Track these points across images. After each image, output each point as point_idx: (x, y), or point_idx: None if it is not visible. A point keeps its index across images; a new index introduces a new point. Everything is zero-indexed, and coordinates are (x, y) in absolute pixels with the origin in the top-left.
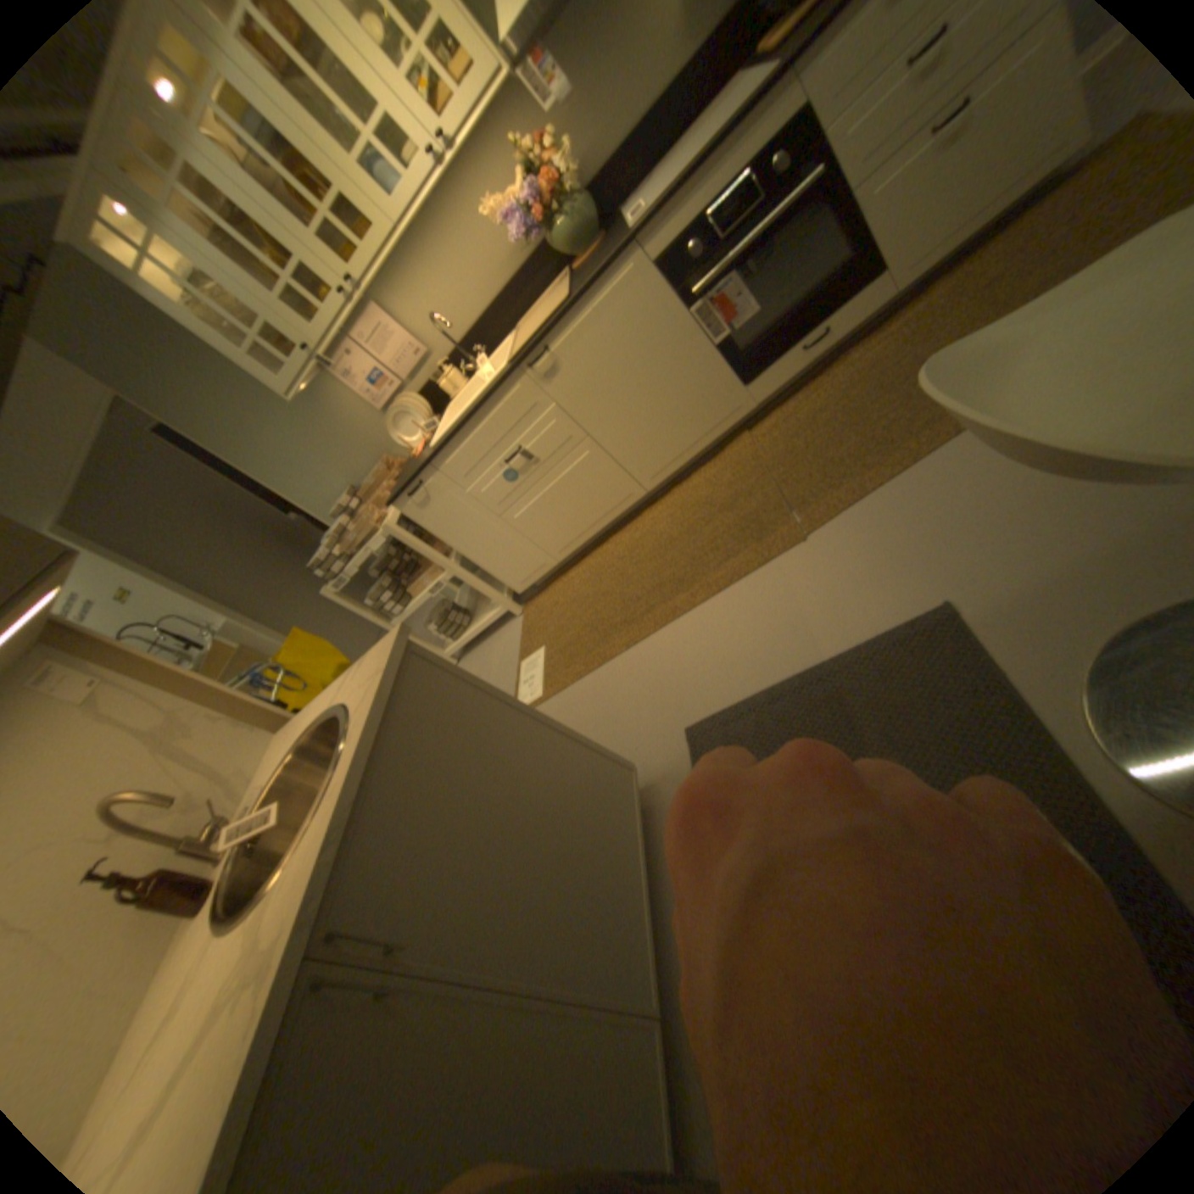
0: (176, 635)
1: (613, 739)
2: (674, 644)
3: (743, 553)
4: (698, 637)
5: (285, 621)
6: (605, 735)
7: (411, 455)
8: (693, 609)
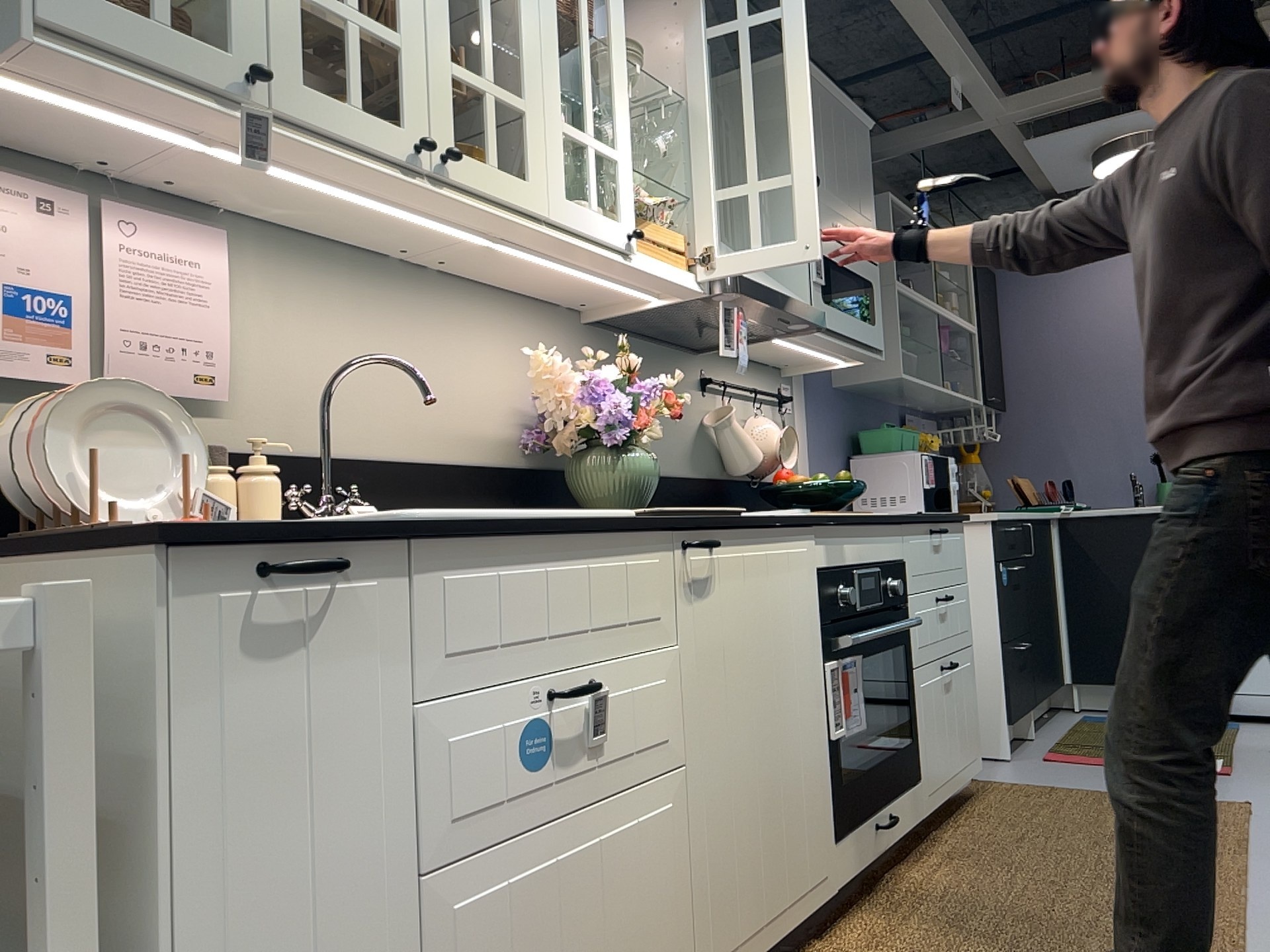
0: None
1: None
2: None
3: None
4: None
5: None
6: None
7: None
8: None
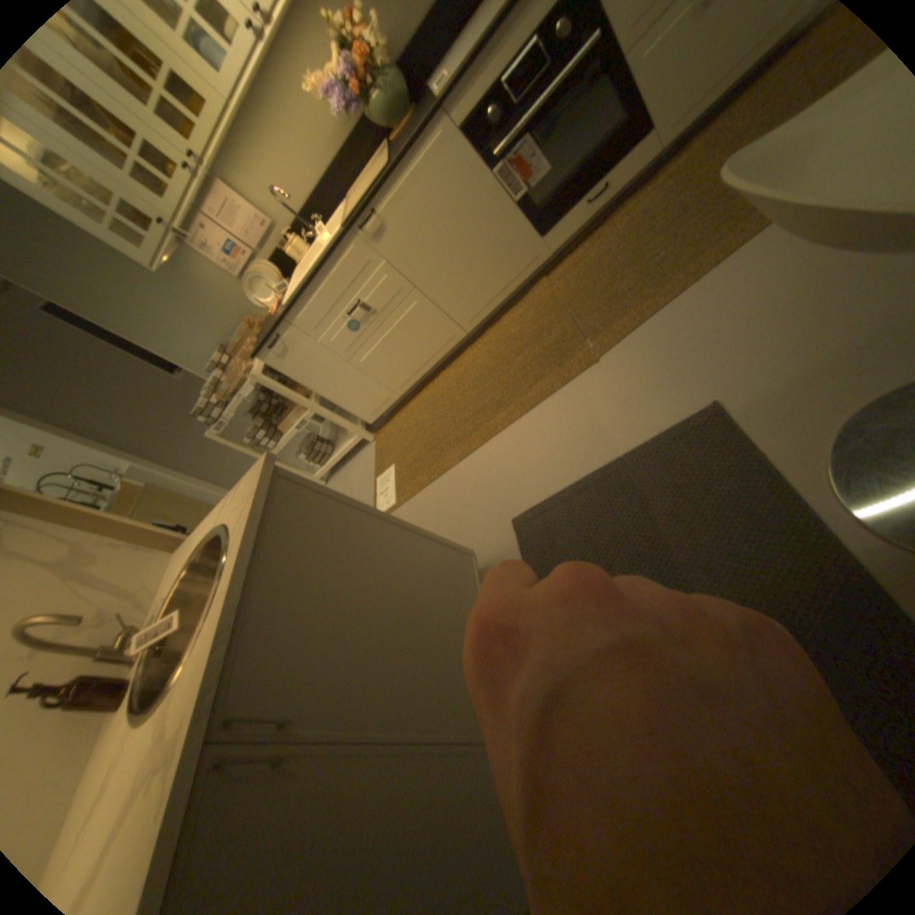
0: (89, 481)
1: (454, 533)
2: (498, 454)
3: (548, 376)
4: (516, 447)
5: (181, 462)
6: (448, 530)
7: (268, 316)
8: (510, 424)
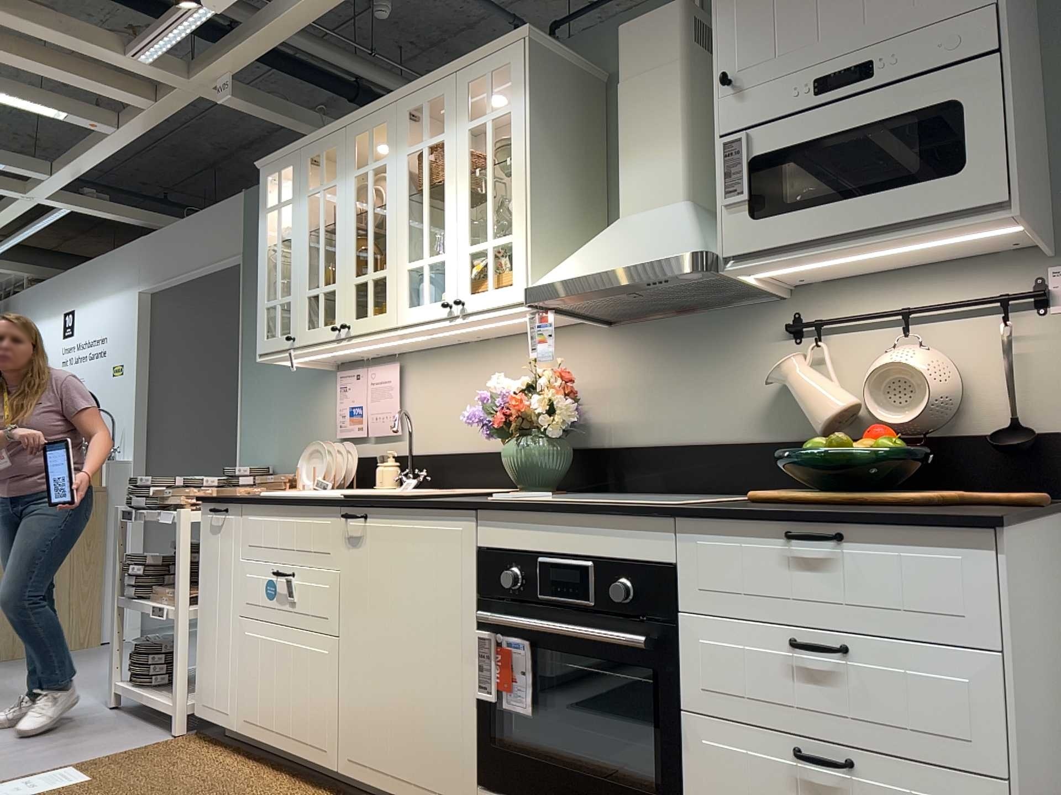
0: None
1: None
2: None
3: None
4: None
5: None
6: None
7: None
8: None
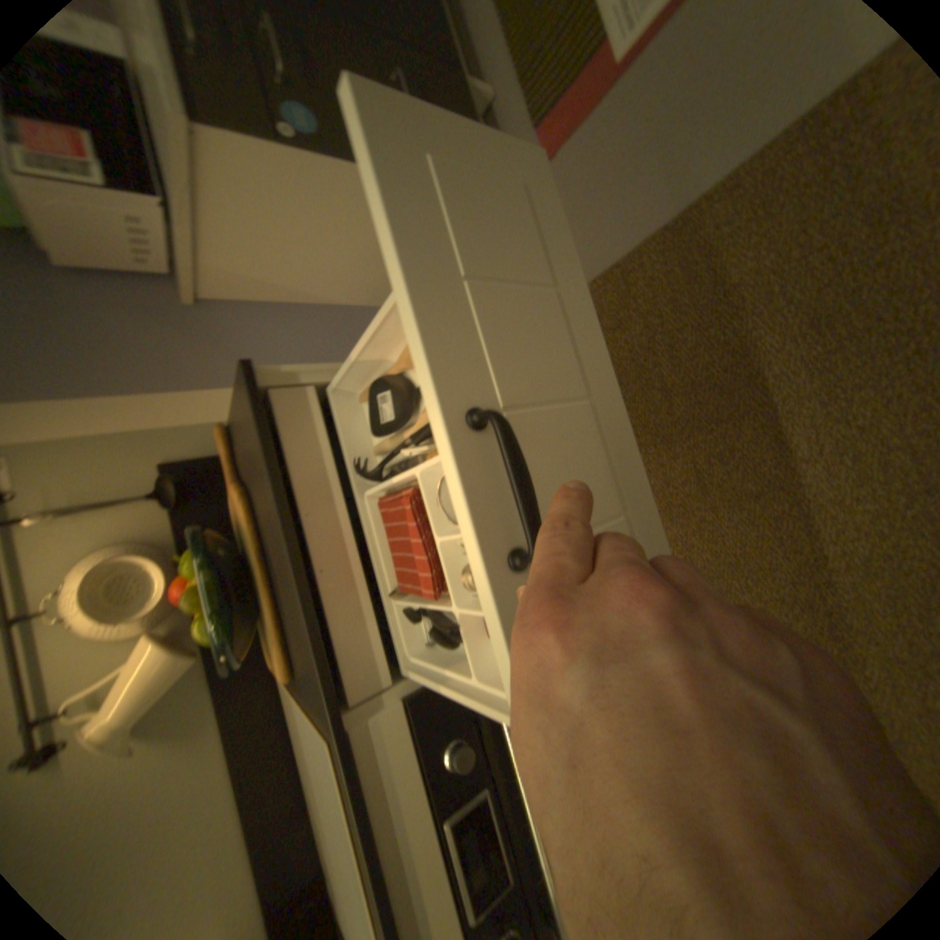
0: None
1: None
2: None
3: None
4: None
5: None
6: None
7: None
8: None
